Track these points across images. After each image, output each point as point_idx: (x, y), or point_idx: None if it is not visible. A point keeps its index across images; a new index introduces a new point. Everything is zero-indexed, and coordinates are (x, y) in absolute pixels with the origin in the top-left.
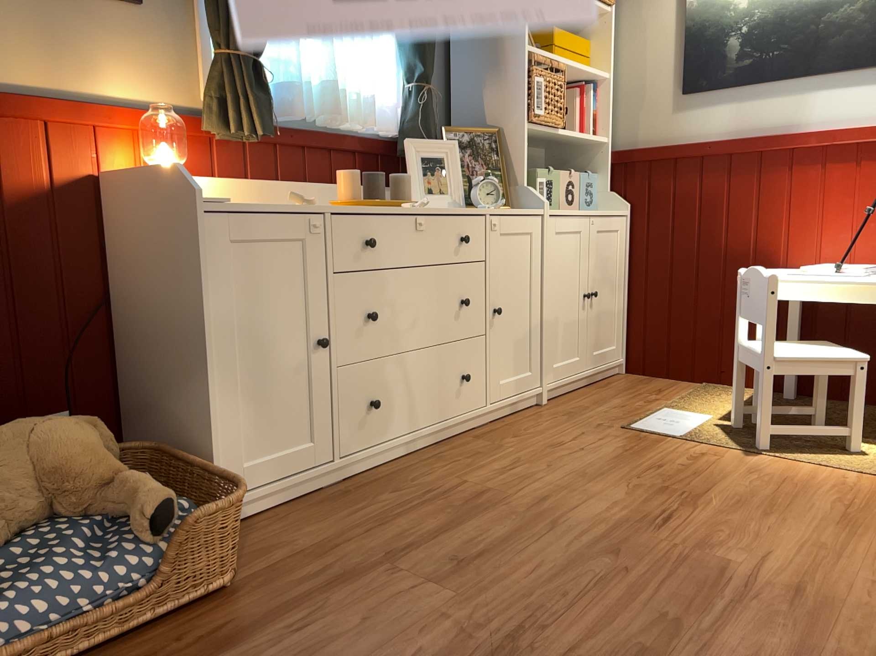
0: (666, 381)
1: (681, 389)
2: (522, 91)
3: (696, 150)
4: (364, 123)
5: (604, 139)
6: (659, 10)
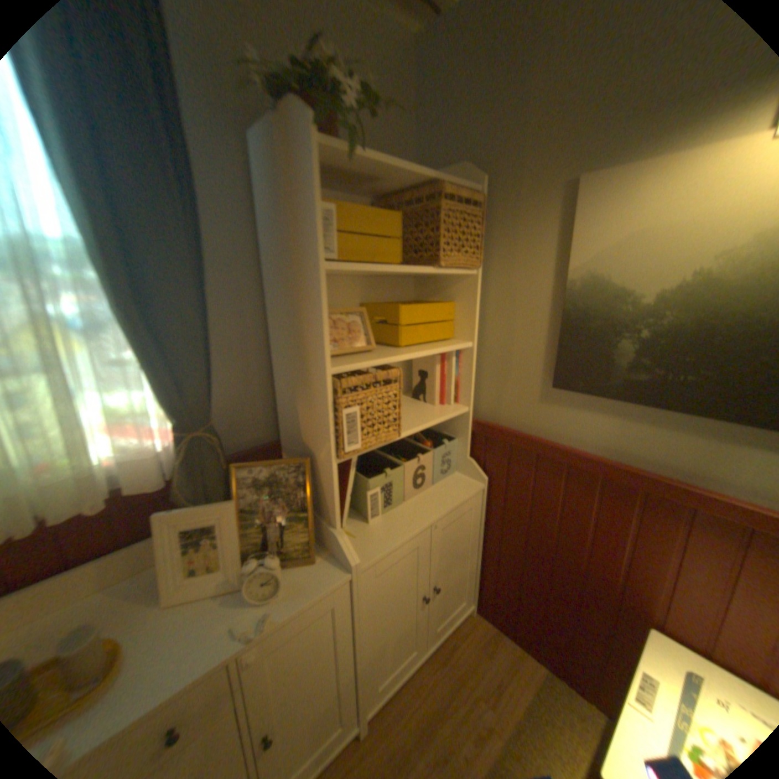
0: (512, 653)
1: (524, 689)
2: (329, 425)
3: (565, 457)
4: (77, 511)
5: (465, 410)
6: (535, 278)
